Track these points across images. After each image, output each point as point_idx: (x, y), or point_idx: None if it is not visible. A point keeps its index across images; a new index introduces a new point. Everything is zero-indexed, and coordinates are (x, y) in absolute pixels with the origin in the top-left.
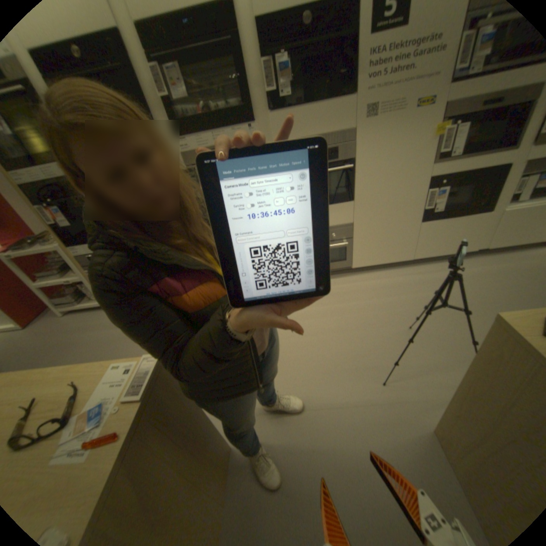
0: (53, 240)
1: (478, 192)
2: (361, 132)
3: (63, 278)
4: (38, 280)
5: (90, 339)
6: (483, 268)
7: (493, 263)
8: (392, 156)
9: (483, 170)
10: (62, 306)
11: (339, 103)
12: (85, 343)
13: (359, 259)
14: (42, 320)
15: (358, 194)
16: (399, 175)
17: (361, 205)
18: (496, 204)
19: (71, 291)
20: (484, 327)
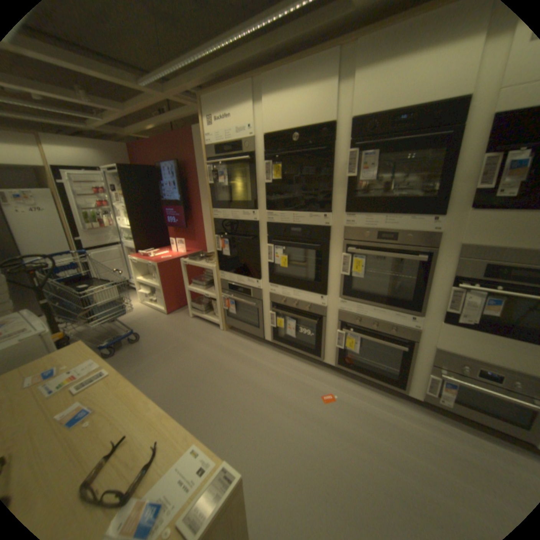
0: (215, 261)
1: None
2: None
3: (207, 291)
4: (193, 285)
5: (199, 350)
6: None
7: None
8: None
9: None
10: (196, 310)
11: None
12: (195, 352)
13: None
14: (181, 313)
15: None
16: None
17: None
18: None
19: (207, 302)
20: None
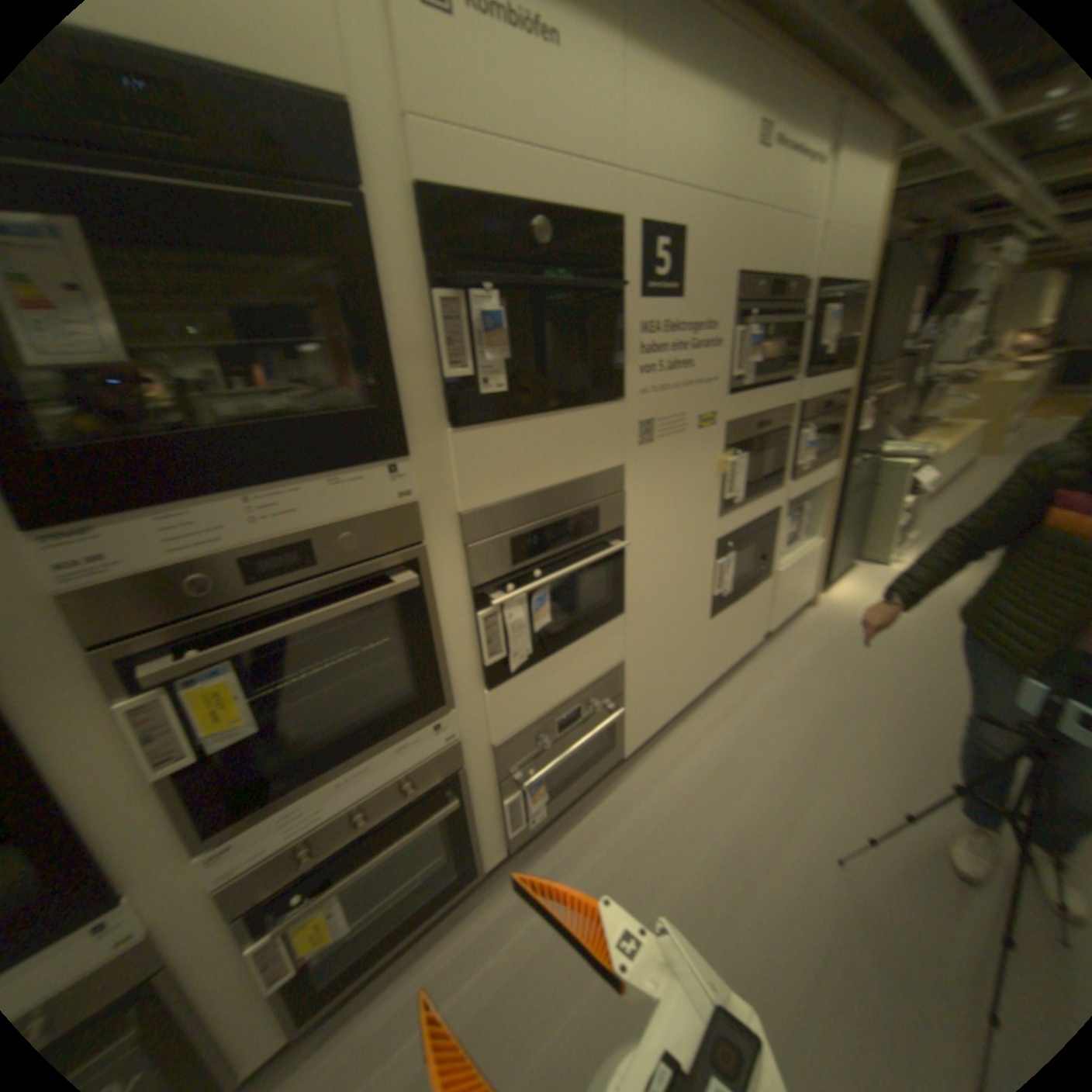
0: None
1: (756, 552)
2: (631, 472)
3: None
4: None
5: None
6: (783, 668)
7: (782, 653)
8: (671, 513)
9: (759, 520)
10: None
11: (597, 415)
12: None
13: (632, 731)
14: None
15: (629, 596)
16: (681, 545)
17: (634, 617)
18: (770, 565)
19: None
20: (900, 787)
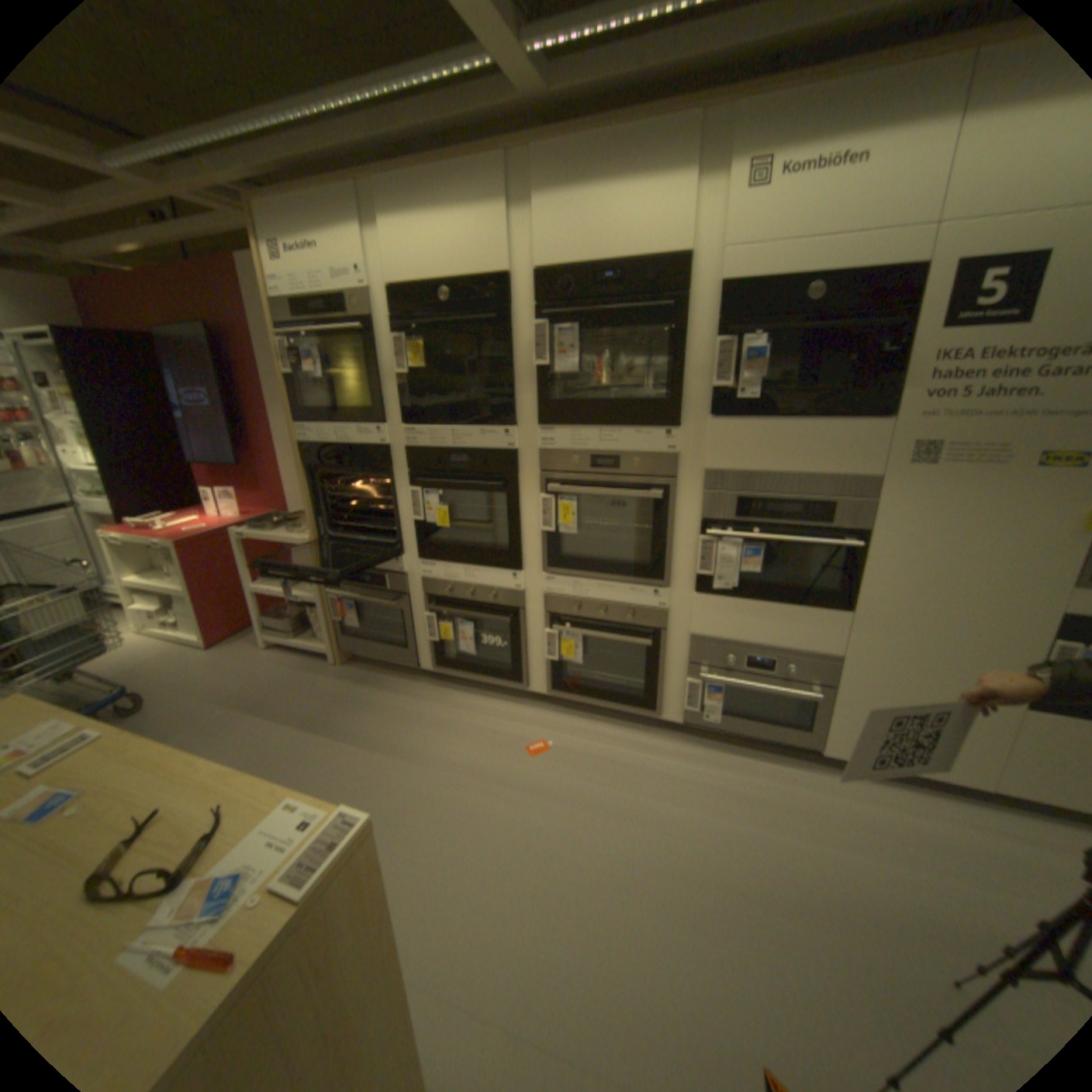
0: (307, 529)
1: None
2: (897, 486)
3: (295, 590)
4: (262, 581)
5: (285, 708)
6: None
7: None
8: (965, 547)
9: None
10: (273, 634)
11: (856, 427)
12: (276, 713)
13: (848, 741)
14: (237, 645)
15: (870, 603)
16: (981, 589)
17: (874, 627)
18: None
19: (296, 614)
20: None
